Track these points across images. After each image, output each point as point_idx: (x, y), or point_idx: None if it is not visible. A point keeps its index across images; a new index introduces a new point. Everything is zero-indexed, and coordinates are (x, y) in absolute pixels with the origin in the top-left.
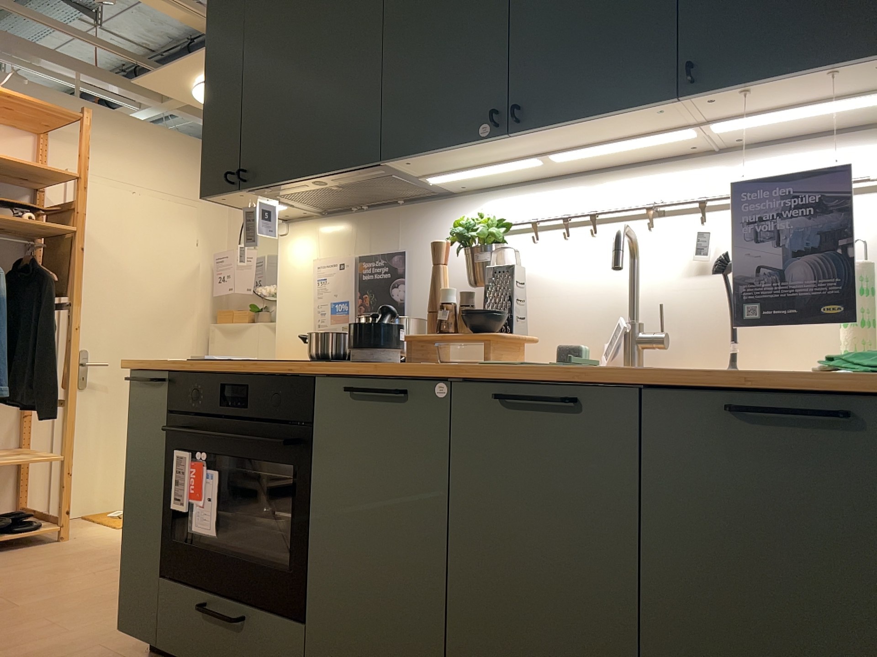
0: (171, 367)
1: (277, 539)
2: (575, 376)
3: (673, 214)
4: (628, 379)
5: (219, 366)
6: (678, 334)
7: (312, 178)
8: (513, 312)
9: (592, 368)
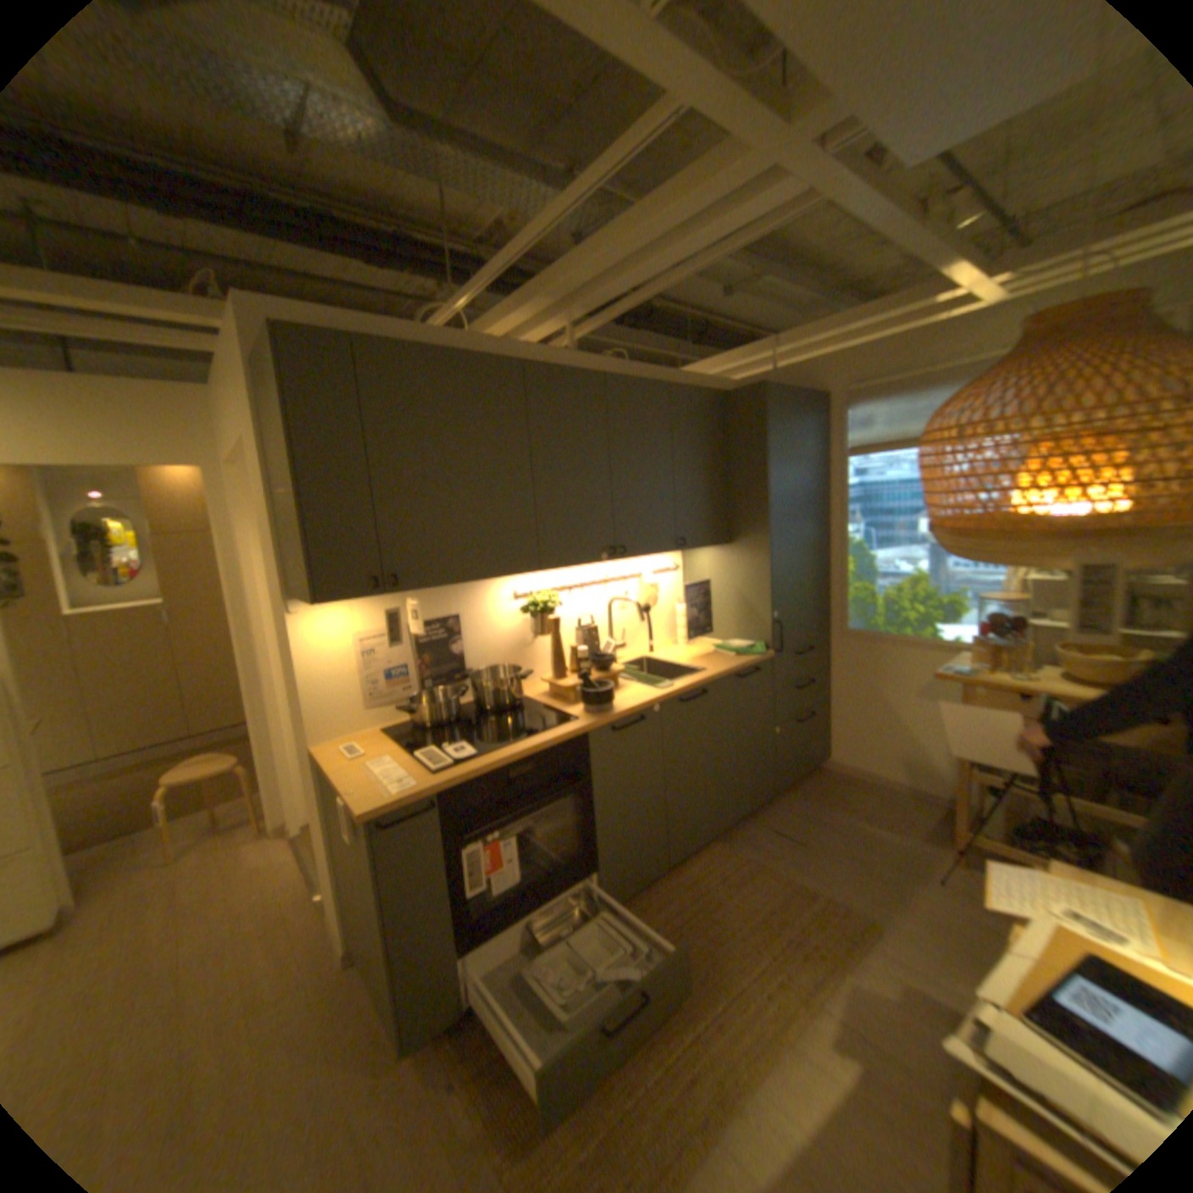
0: (434, 788)
1: (549, 849)
2: (703, 683)
3: (604, 581)
4: (717, 678)
5: (493, 762)
6: (616, 640)
7: (471, 582)
8: (593, 652)
9: (696, 676)
